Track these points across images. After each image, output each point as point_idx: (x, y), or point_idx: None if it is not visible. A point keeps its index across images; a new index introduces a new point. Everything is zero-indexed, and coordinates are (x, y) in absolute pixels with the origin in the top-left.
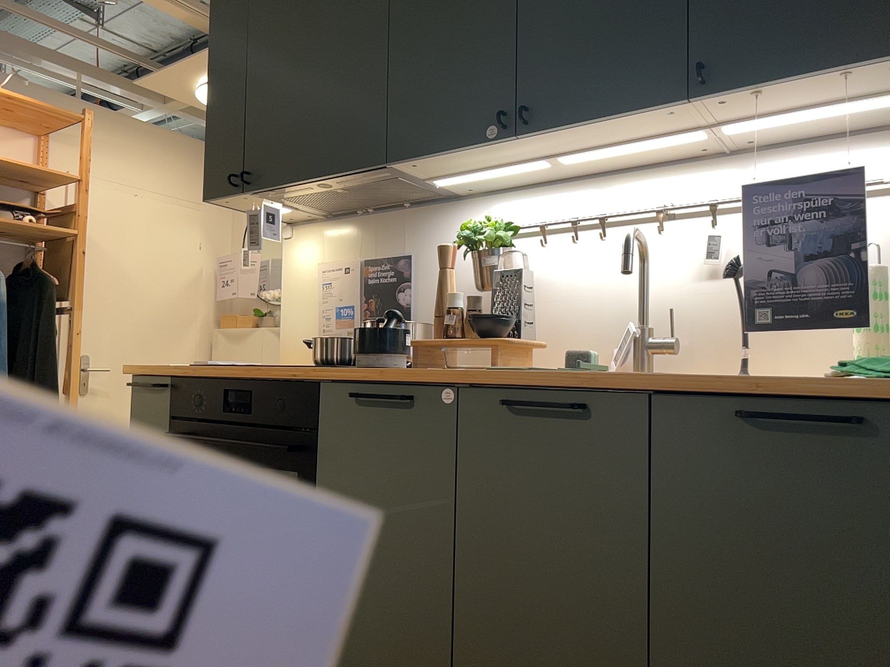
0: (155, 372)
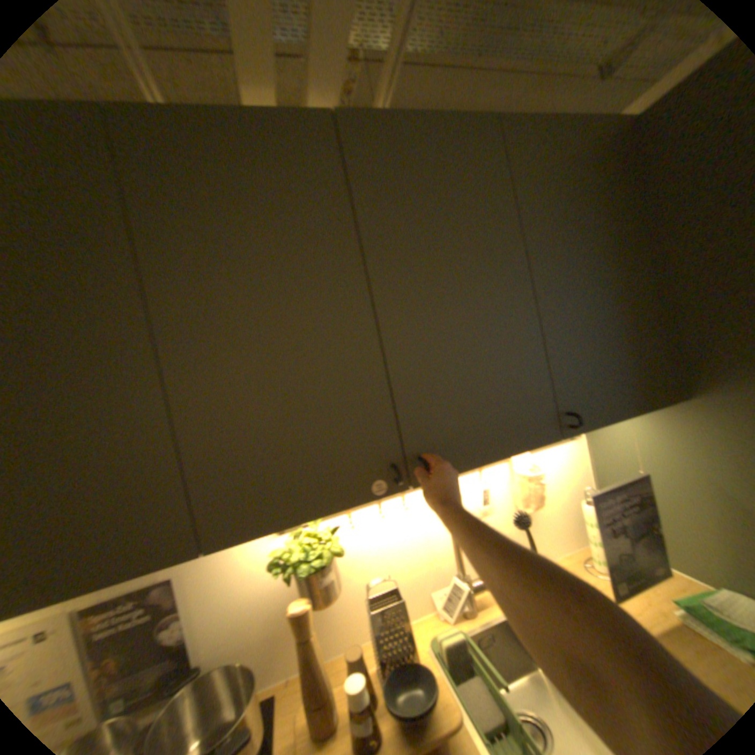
0: None
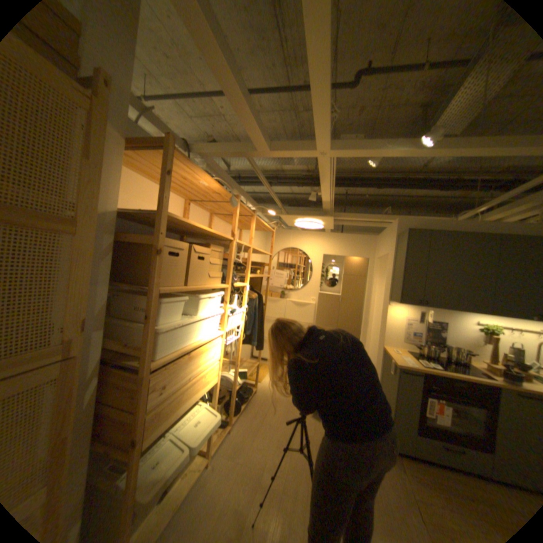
0: (418, 371)
